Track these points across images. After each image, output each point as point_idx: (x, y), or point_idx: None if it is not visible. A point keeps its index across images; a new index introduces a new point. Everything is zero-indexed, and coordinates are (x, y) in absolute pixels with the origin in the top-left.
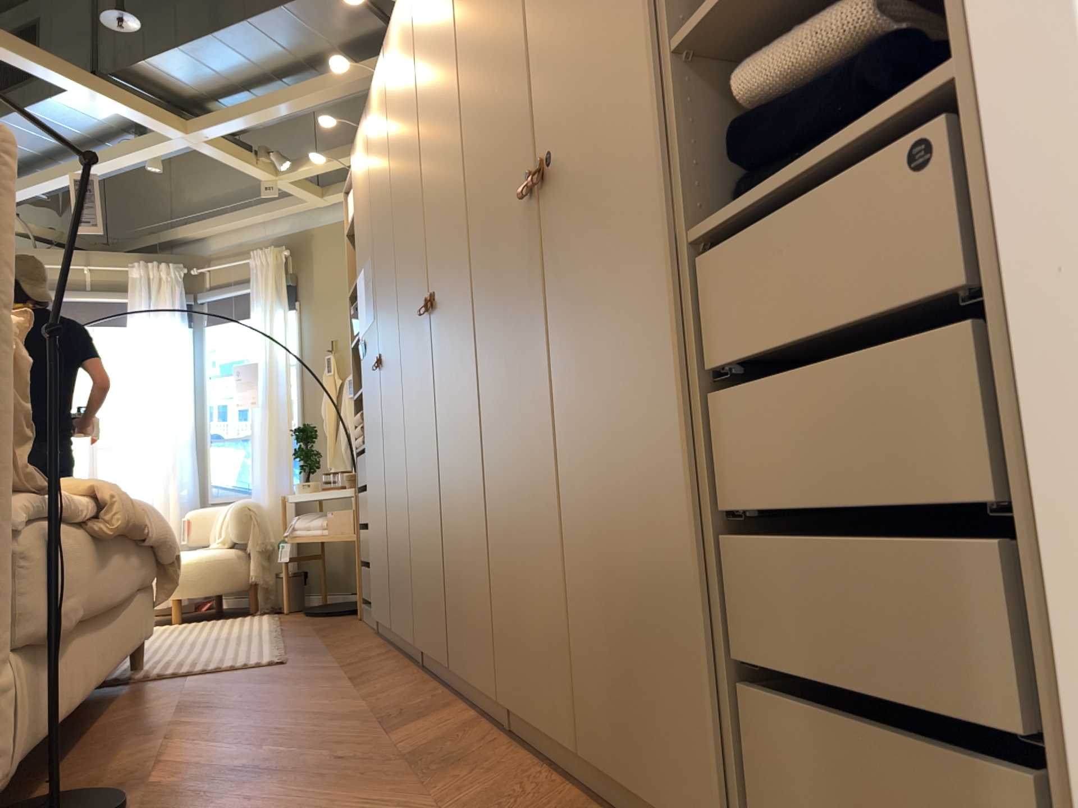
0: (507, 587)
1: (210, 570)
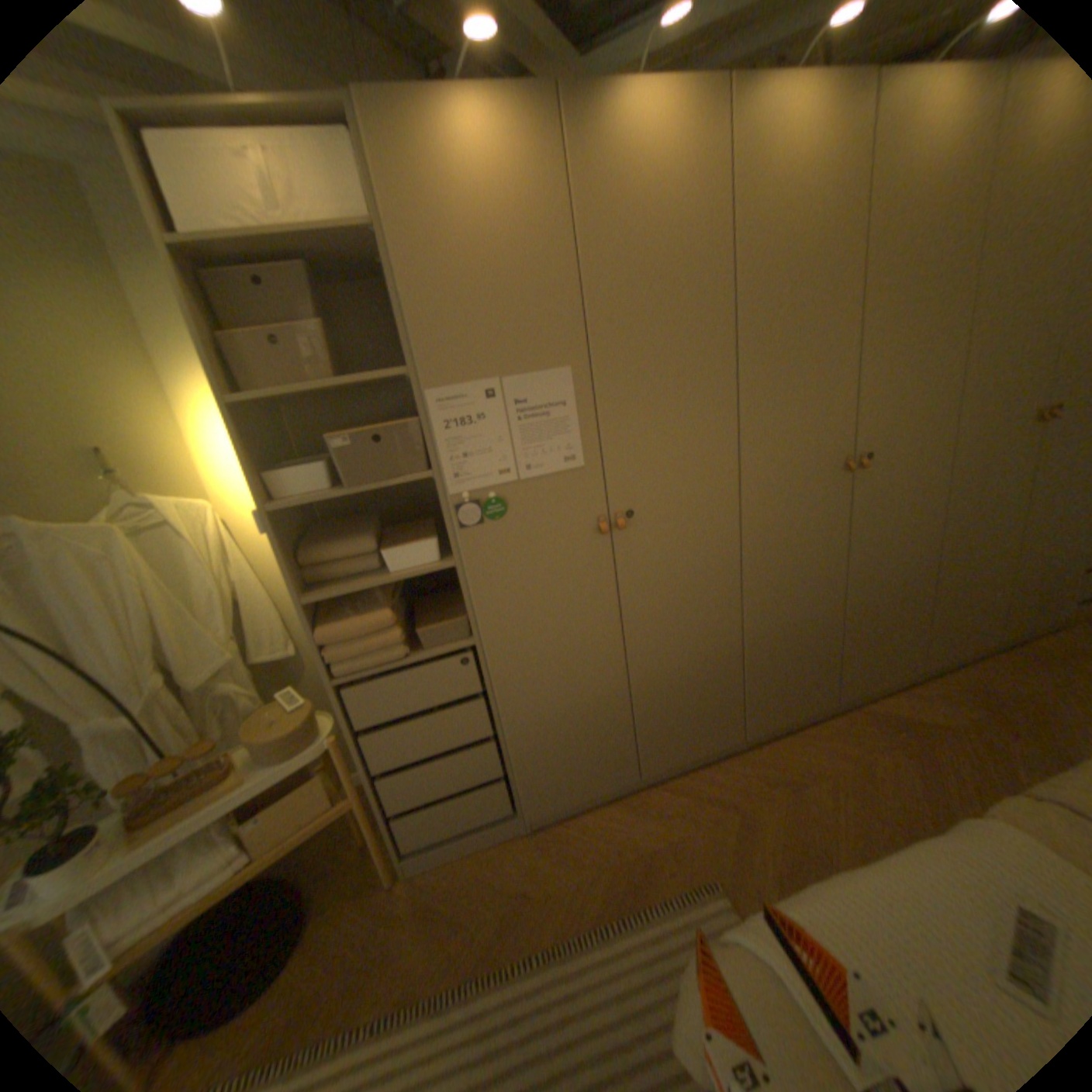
0: (951, 620)
1: None
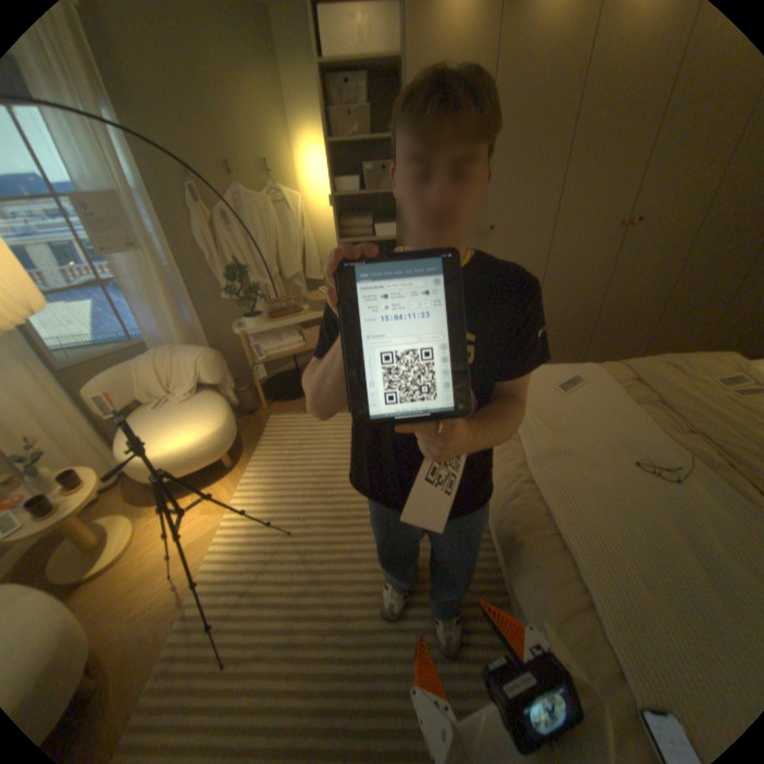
0: (668, 333)
1: (233, 421)
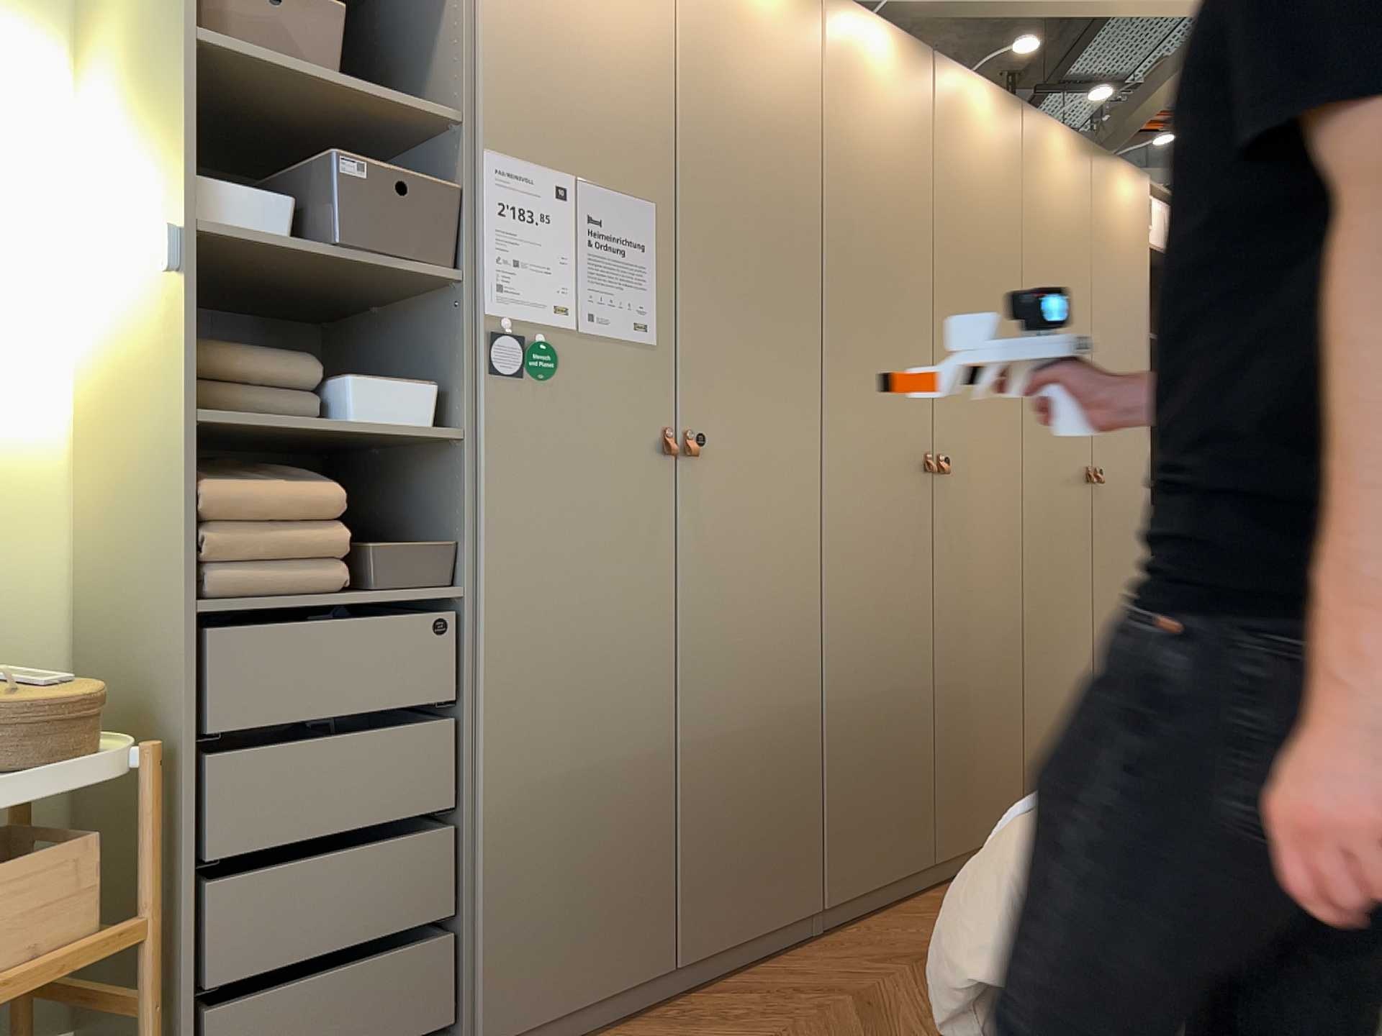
0: (1043, 739)
1: None
